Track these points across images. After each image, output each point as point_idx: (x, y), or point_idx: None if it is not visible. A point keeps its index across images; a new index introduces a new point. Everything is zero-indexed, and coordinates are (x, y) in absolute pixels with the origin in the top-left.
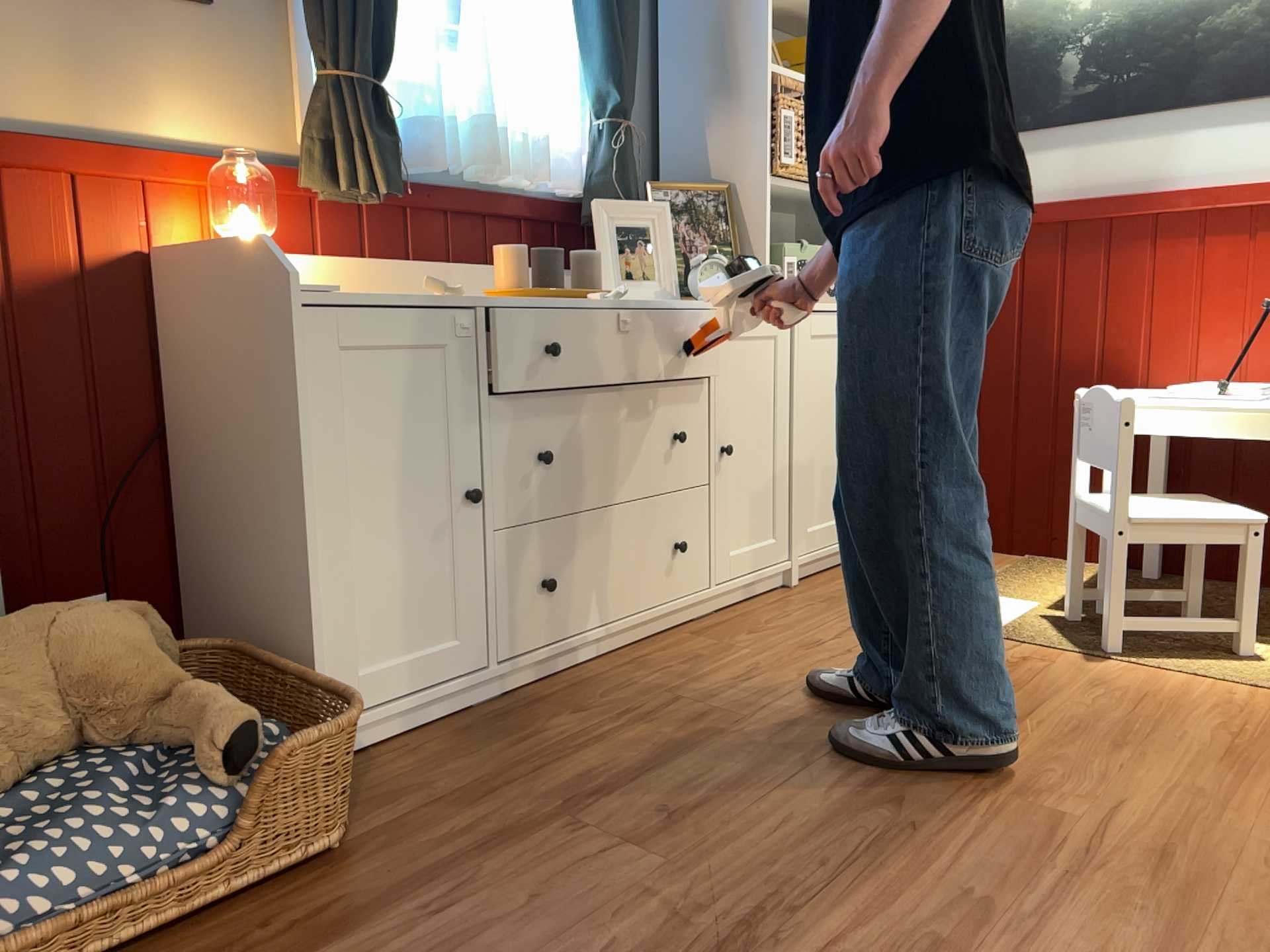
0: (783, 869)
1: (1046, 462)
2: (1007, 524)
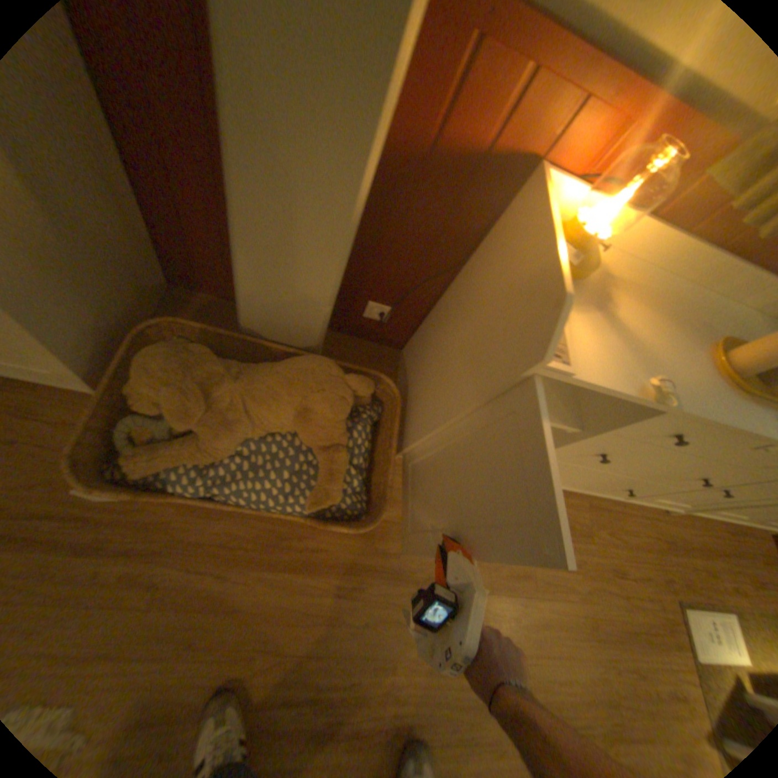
0: (444, 714)
1: None
2: None
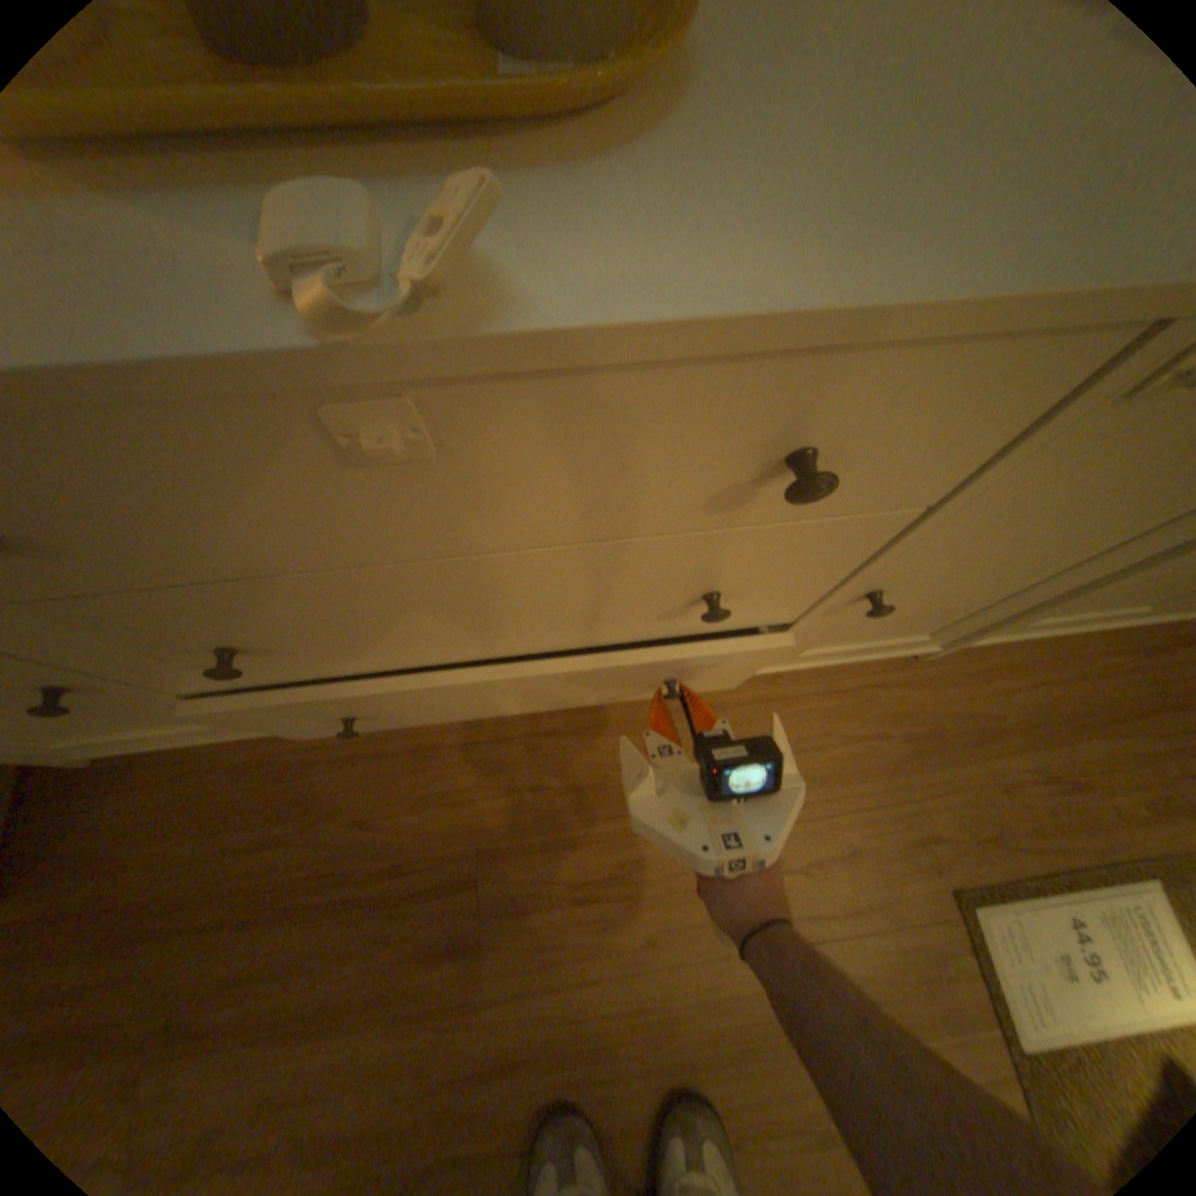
0: None
1: None
2: None
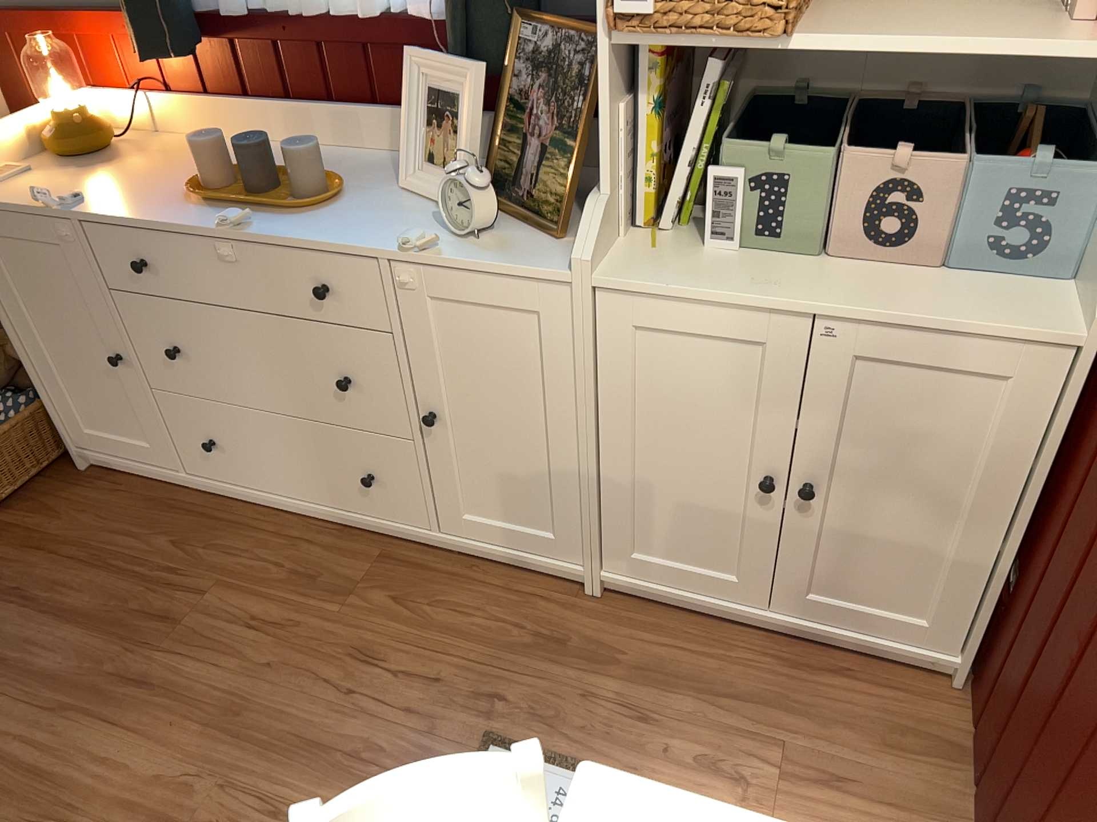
0: None
1: (1028, 811)
2: (985, 814)
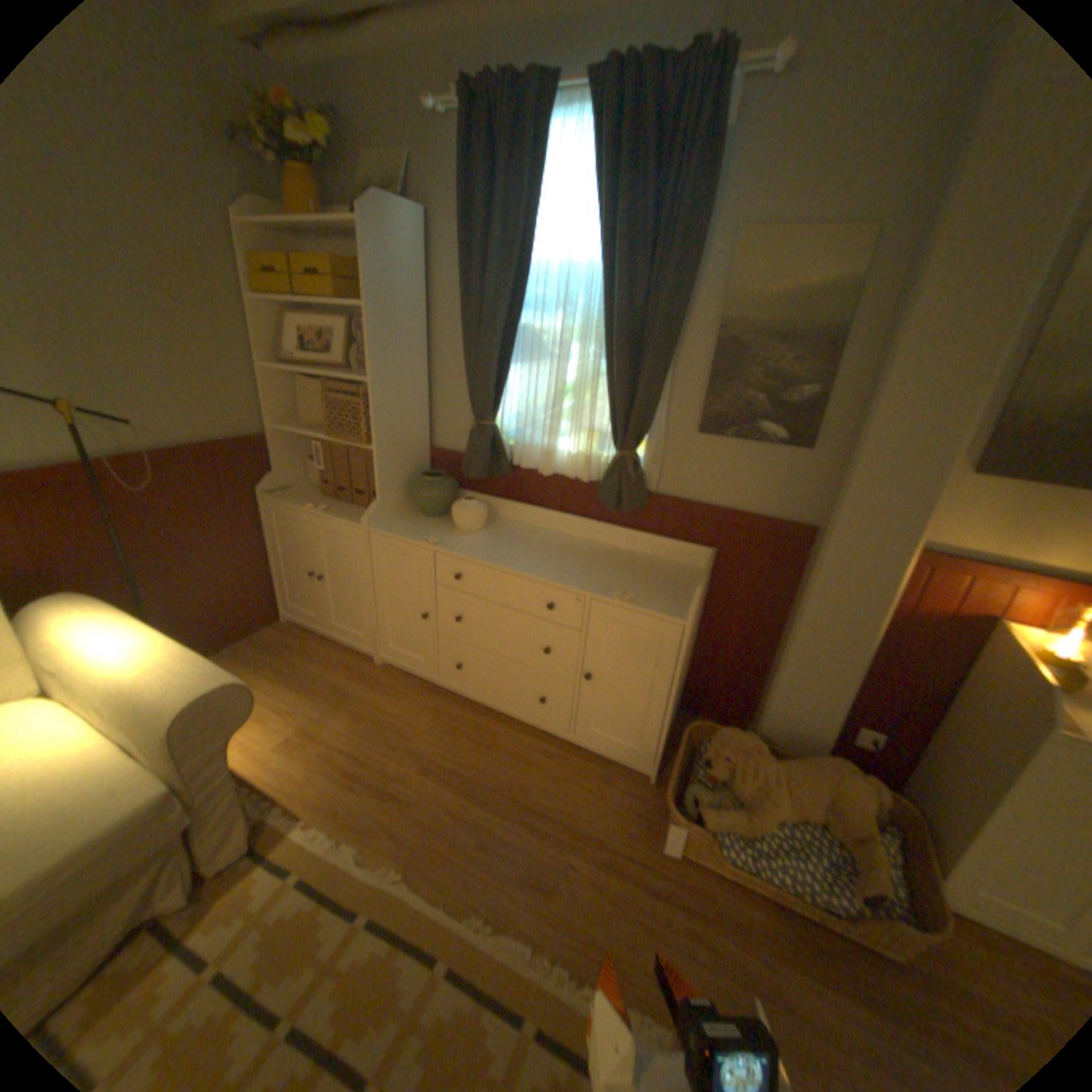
0: None
1: None
2: None
